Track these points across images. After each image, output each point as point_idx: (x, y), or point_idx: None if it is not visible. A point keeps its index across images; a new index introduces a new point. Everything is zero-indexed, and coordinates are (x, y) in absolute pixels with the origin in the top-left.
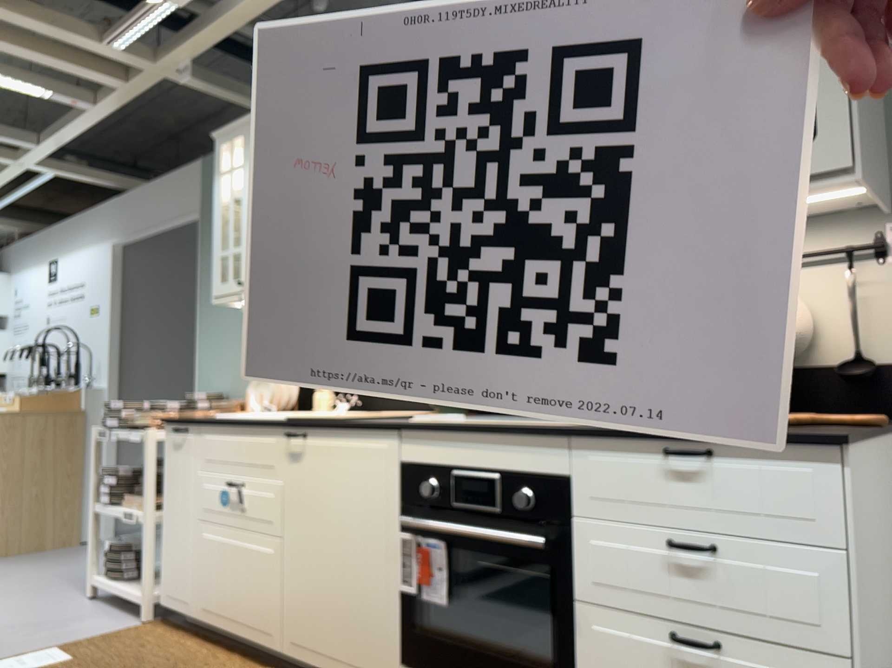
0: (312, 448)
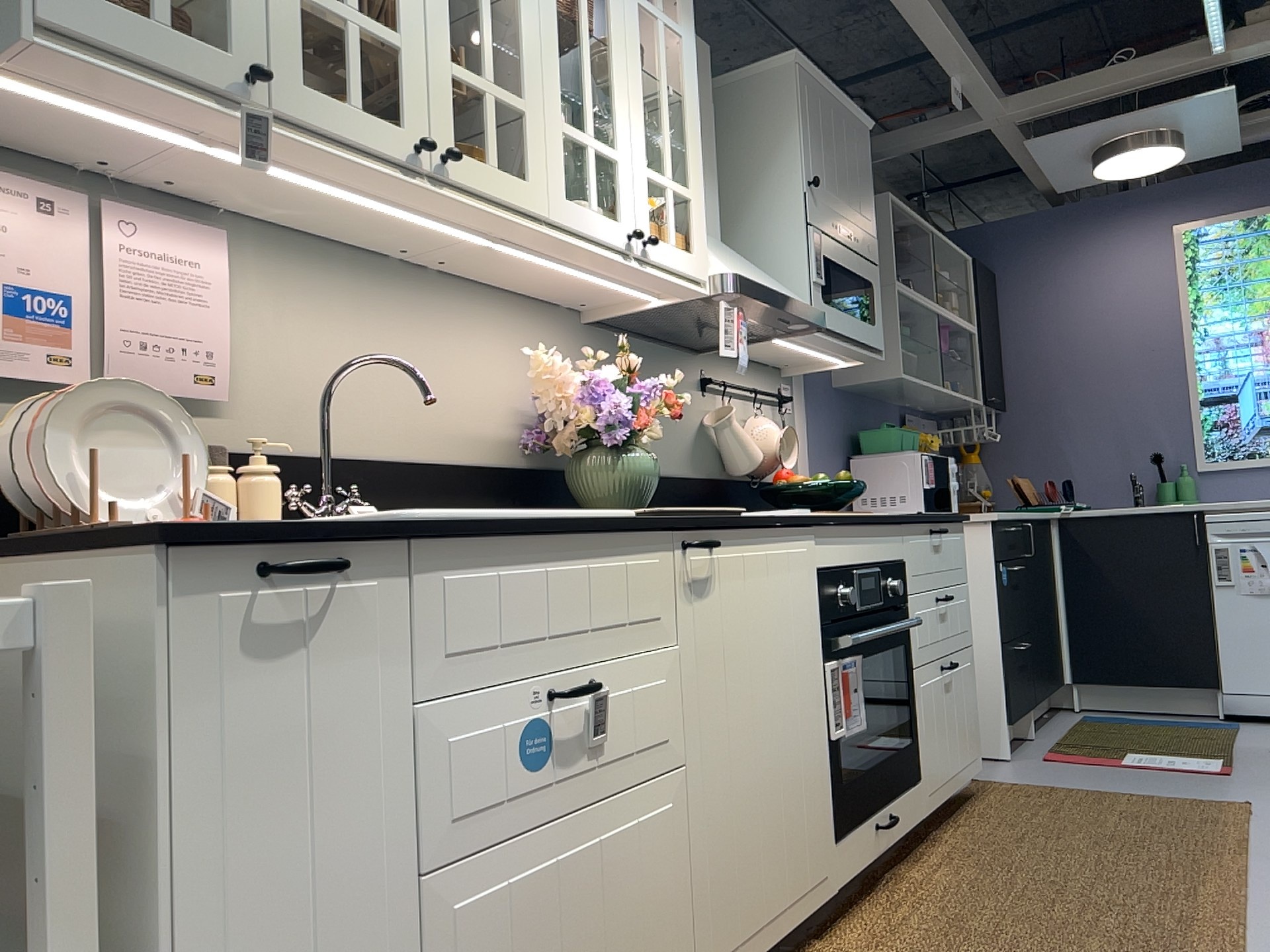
0: (726, 565)
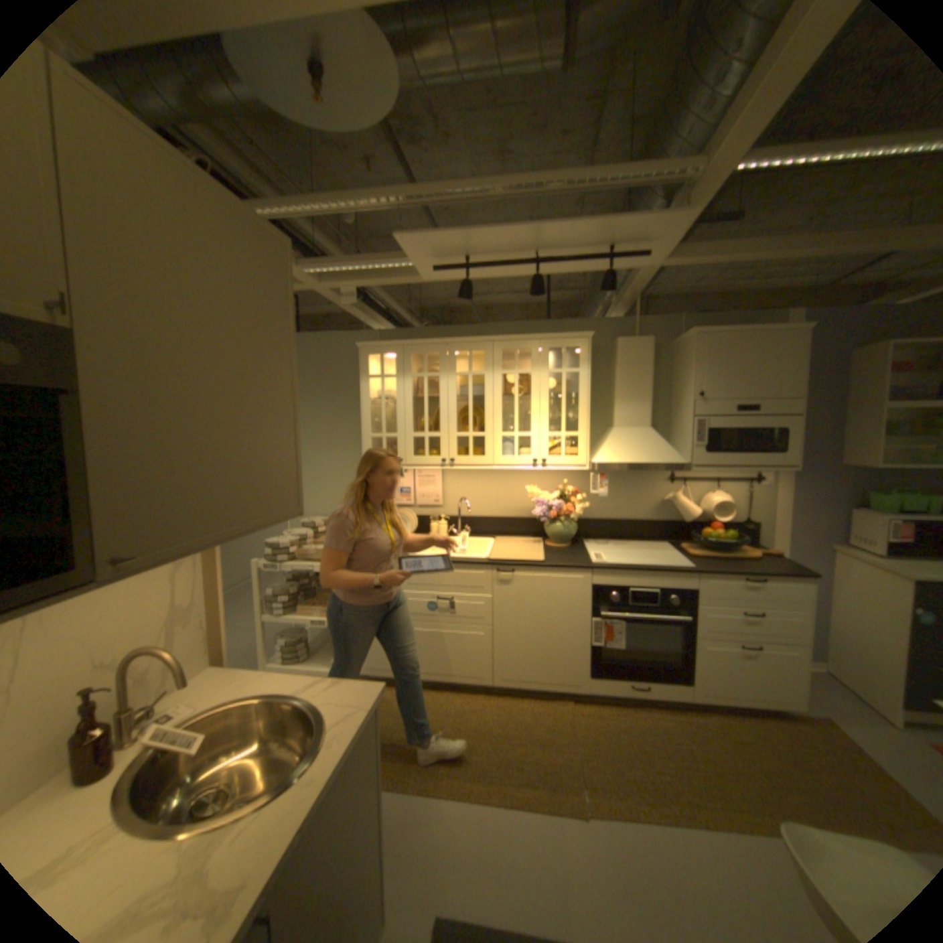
0: (522, 578)
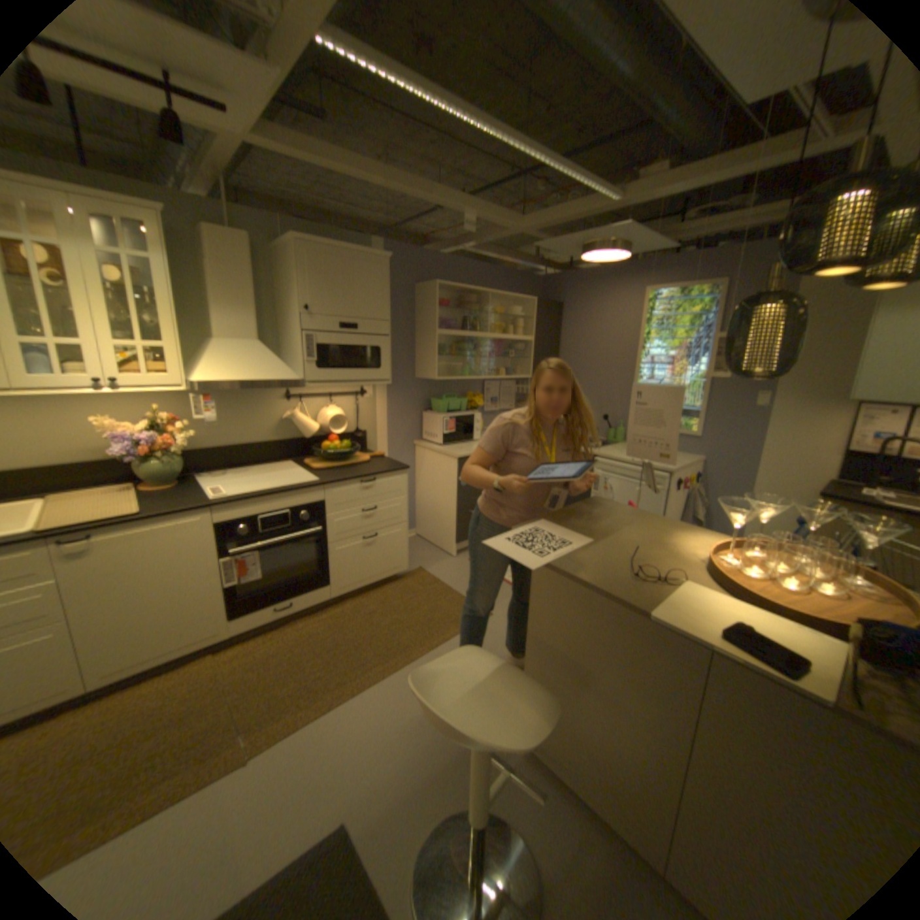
0: (107, 541)
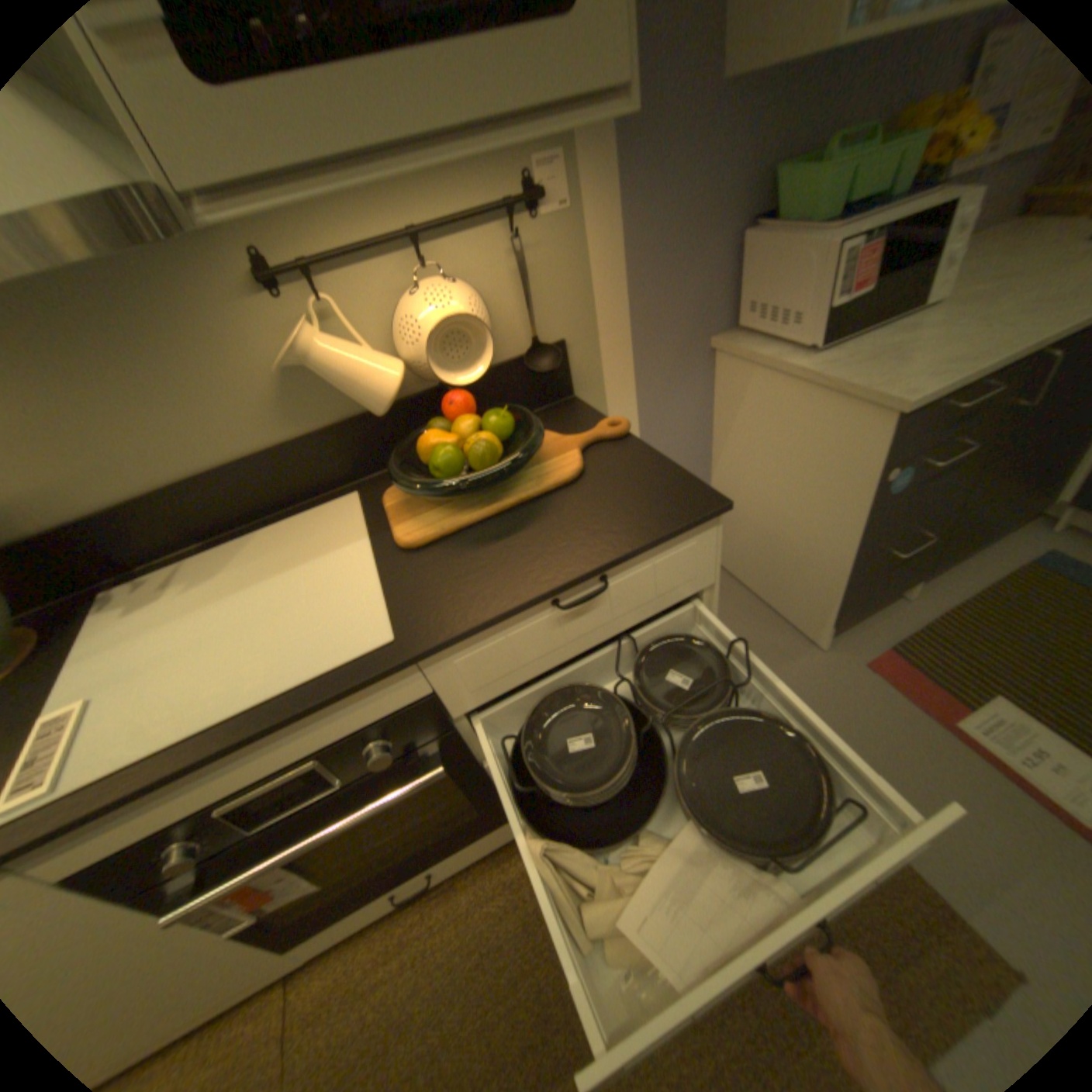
0: None
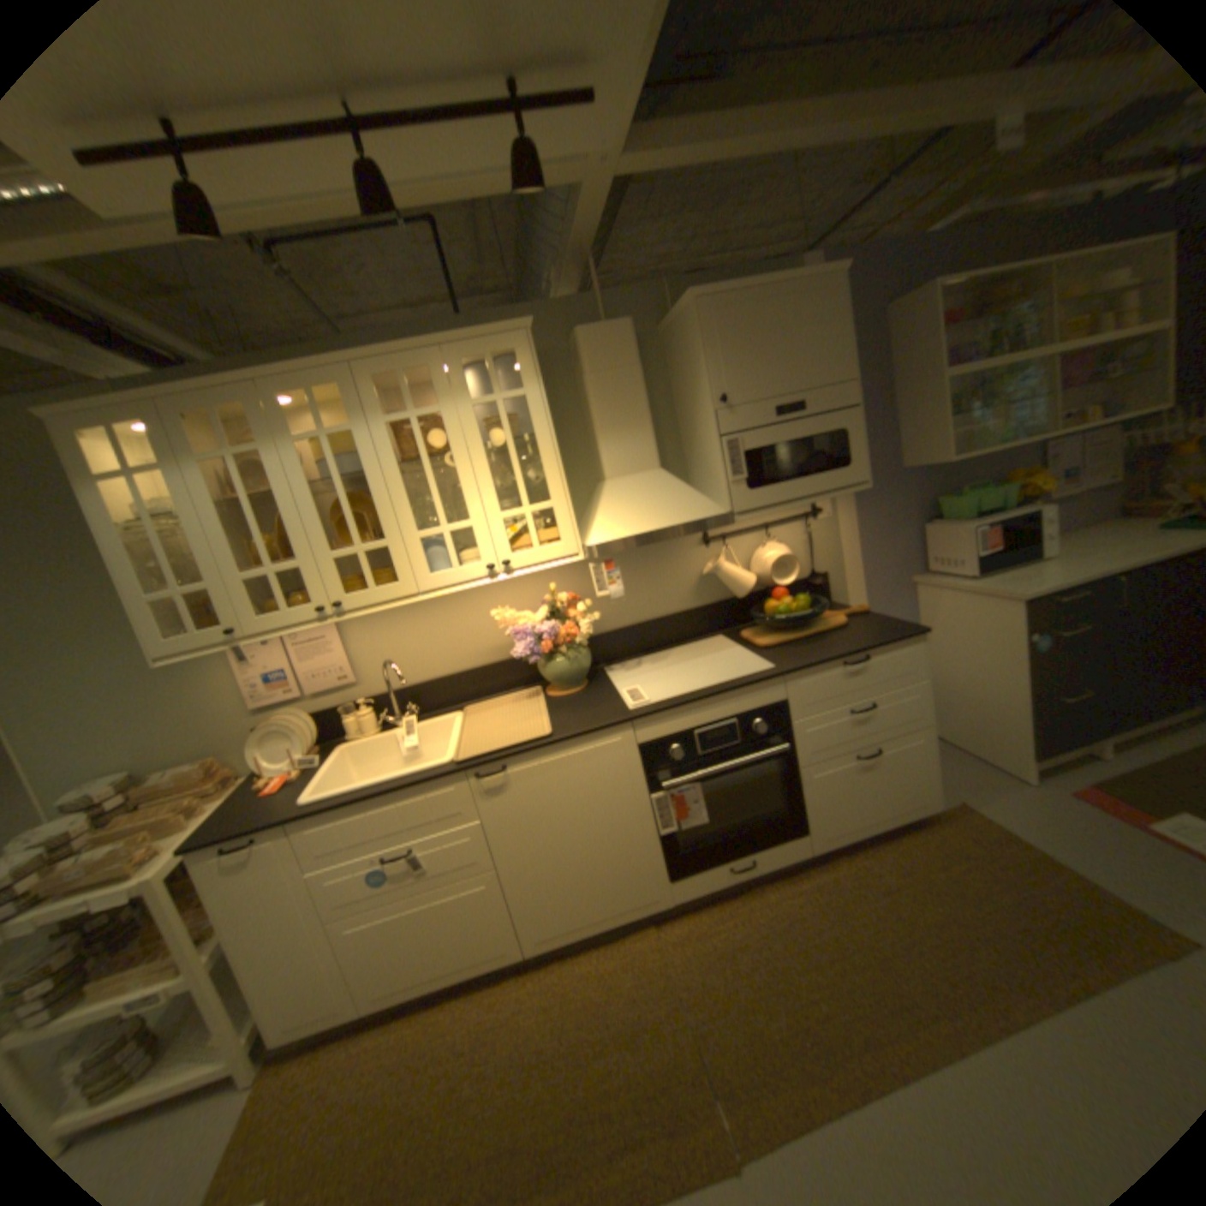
0: (521, 774)
